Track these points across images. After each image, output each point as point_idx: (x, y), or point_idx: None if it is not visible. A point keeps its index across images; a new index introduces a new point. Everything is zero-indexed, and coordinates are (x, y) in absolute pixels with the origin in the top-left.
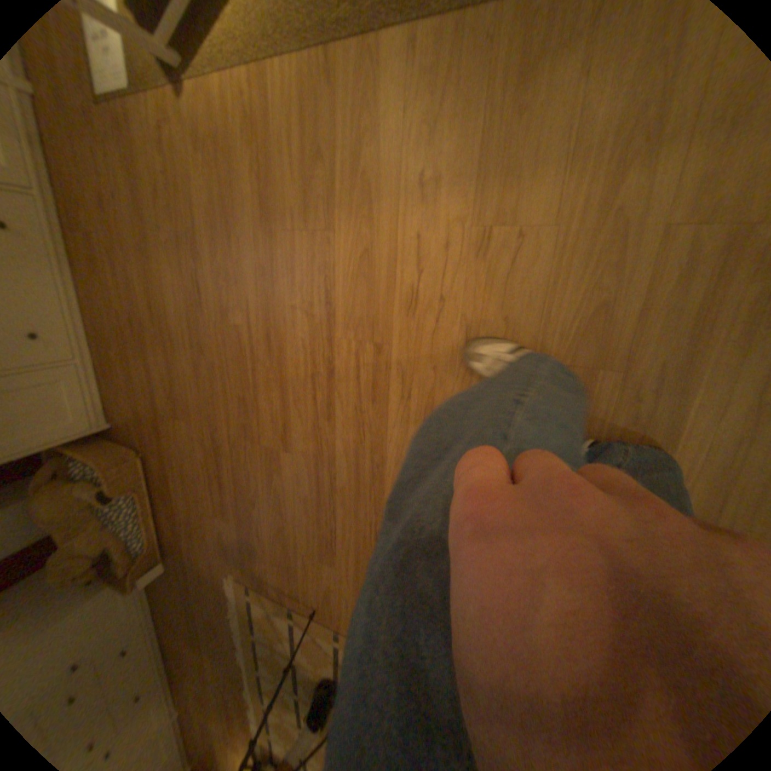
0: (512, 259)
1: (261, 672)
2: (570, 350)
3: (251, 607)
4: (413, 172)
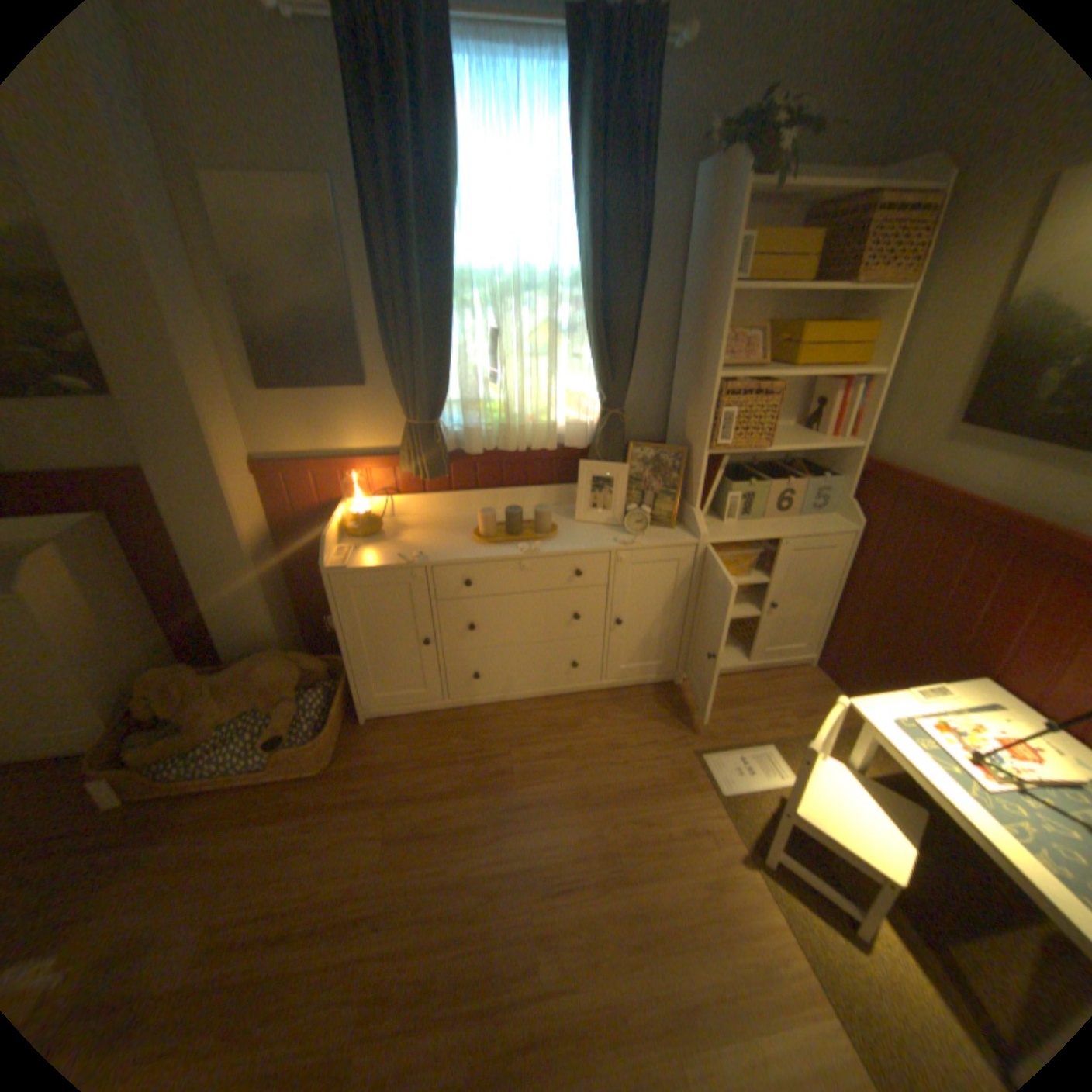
0: None
1: None
2: None
3: None
4: None
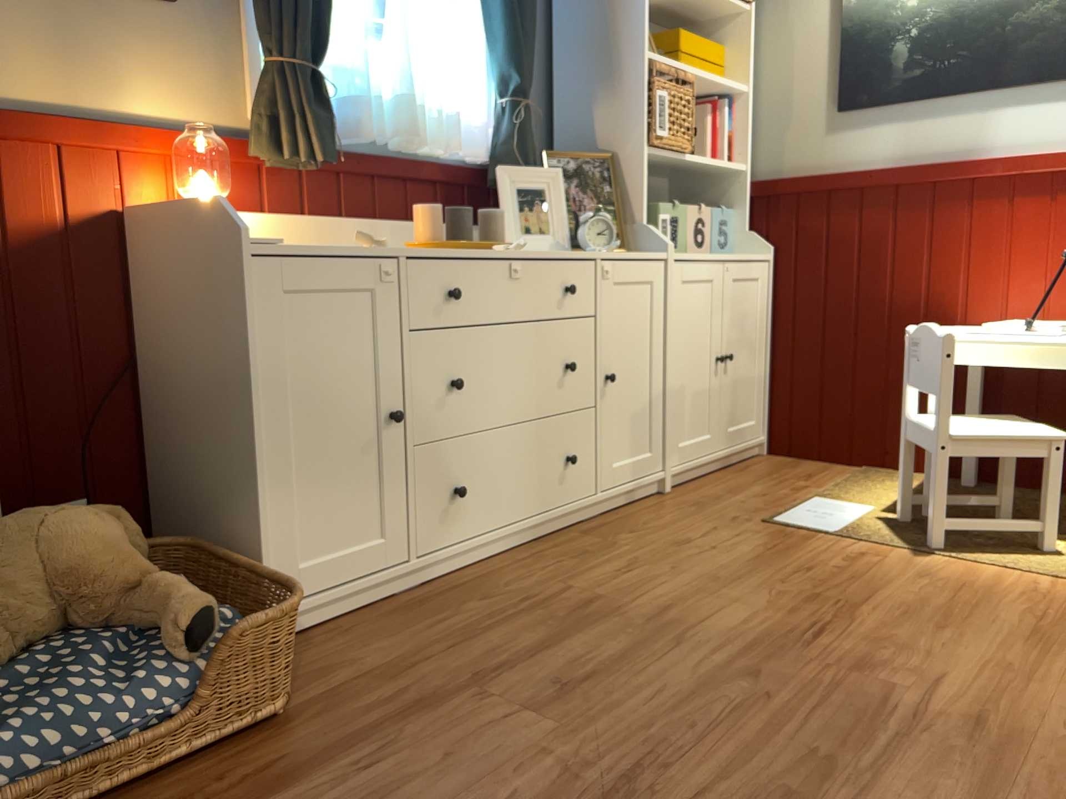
0: None
1: None
2: None
3: None
4: None
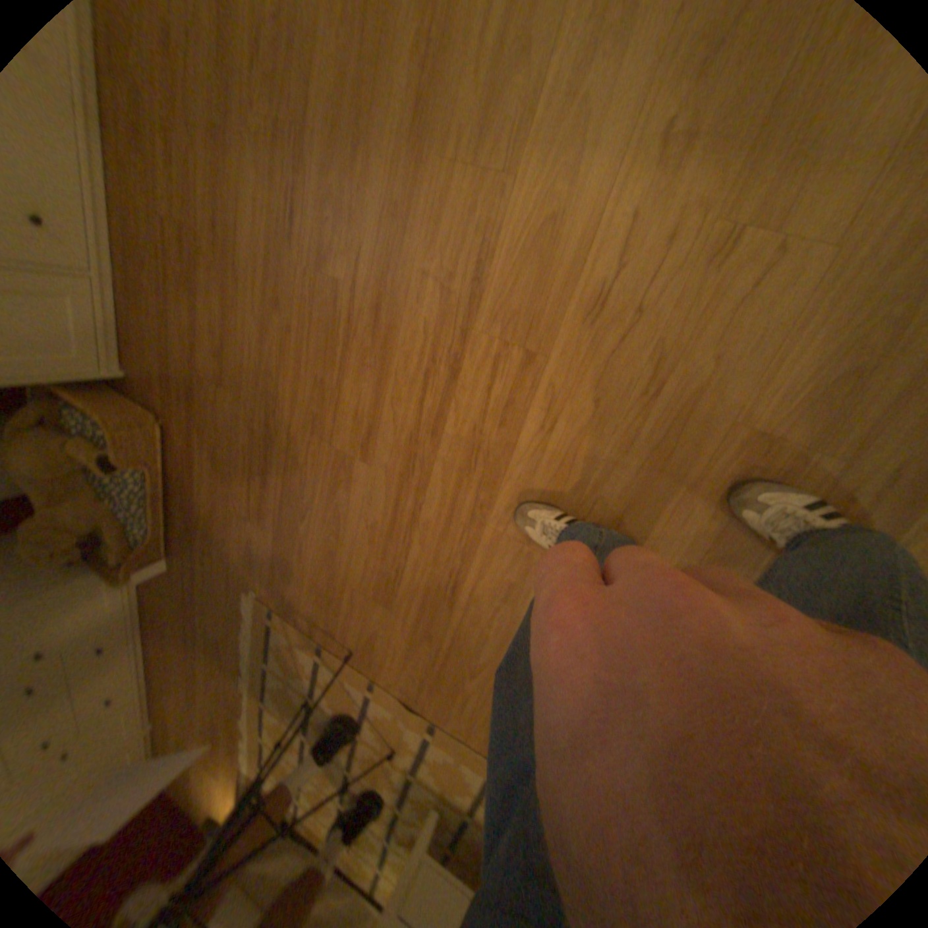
0: (756, 281)
1: (267, 707)
2: (787, 420)
3: (272, 635)
4: (658, 119)
